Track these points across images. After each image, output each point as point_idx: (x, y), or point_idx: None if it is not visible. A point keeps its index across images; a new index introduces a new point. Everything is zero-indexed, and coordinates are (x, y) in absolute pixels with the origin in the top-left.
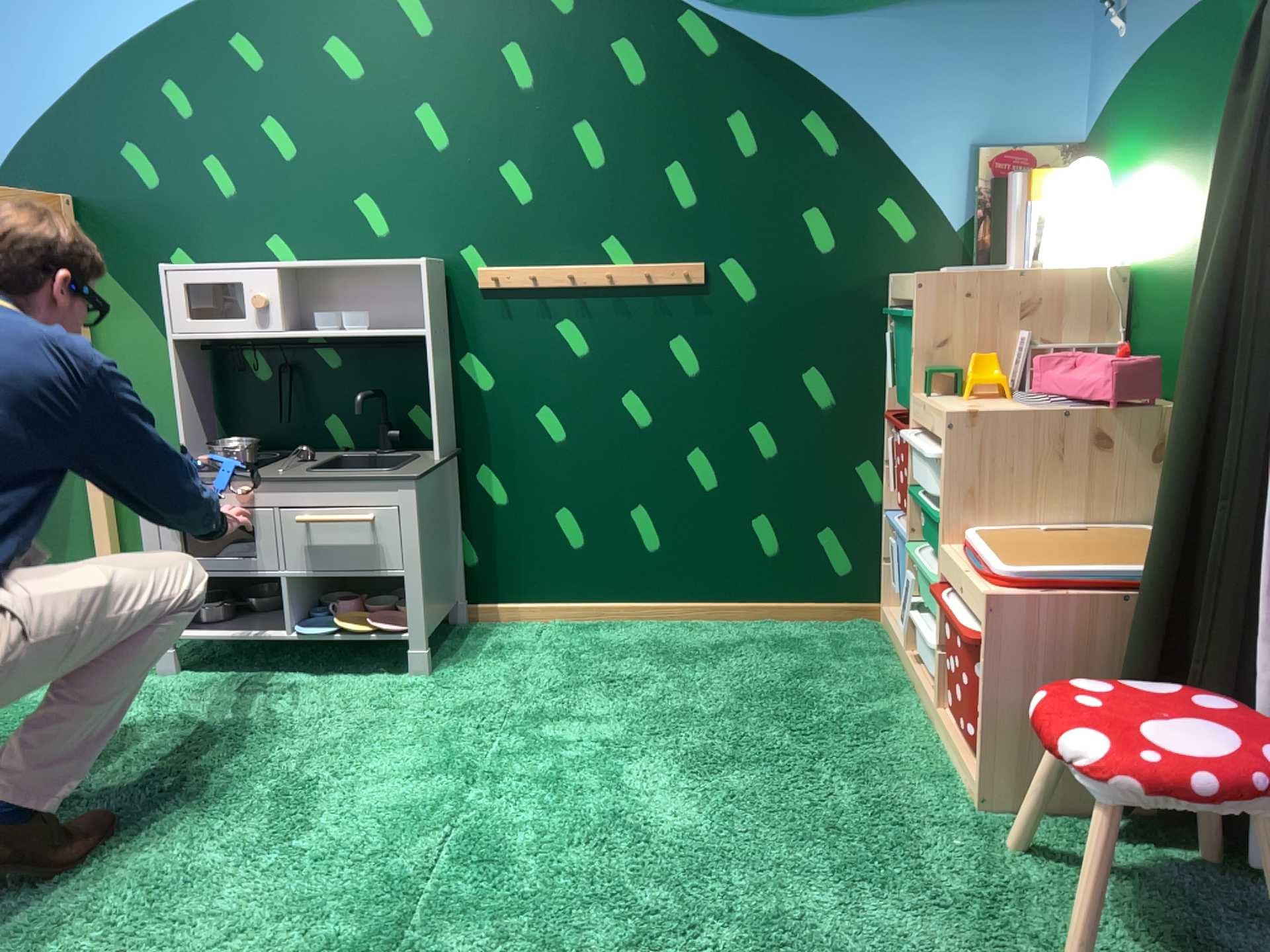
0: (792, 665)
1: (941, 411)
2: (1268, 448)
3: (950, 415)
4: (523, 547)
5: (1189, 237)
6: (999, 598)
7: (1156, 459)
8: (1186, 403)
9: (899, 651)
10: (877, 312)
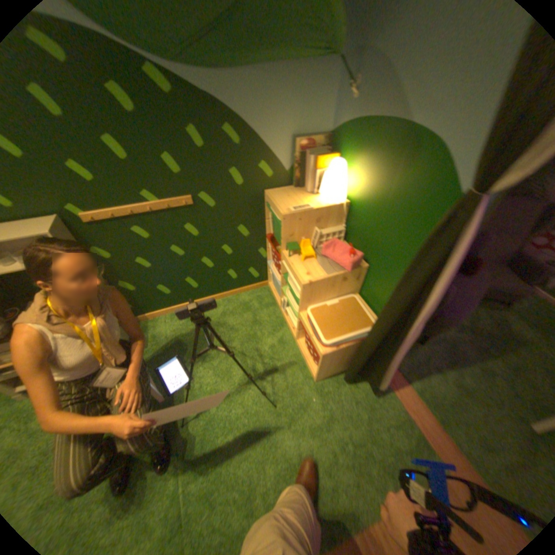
0: (250, 319)
1: (298, 277)
2: (408, 337)
3: (303, 285)
4: (149, 299)
5: (376, 212)
6: (324, 355)
7: (357, 280)
8: (385, 316)
9: (277, 304)
10: (262, 206)
